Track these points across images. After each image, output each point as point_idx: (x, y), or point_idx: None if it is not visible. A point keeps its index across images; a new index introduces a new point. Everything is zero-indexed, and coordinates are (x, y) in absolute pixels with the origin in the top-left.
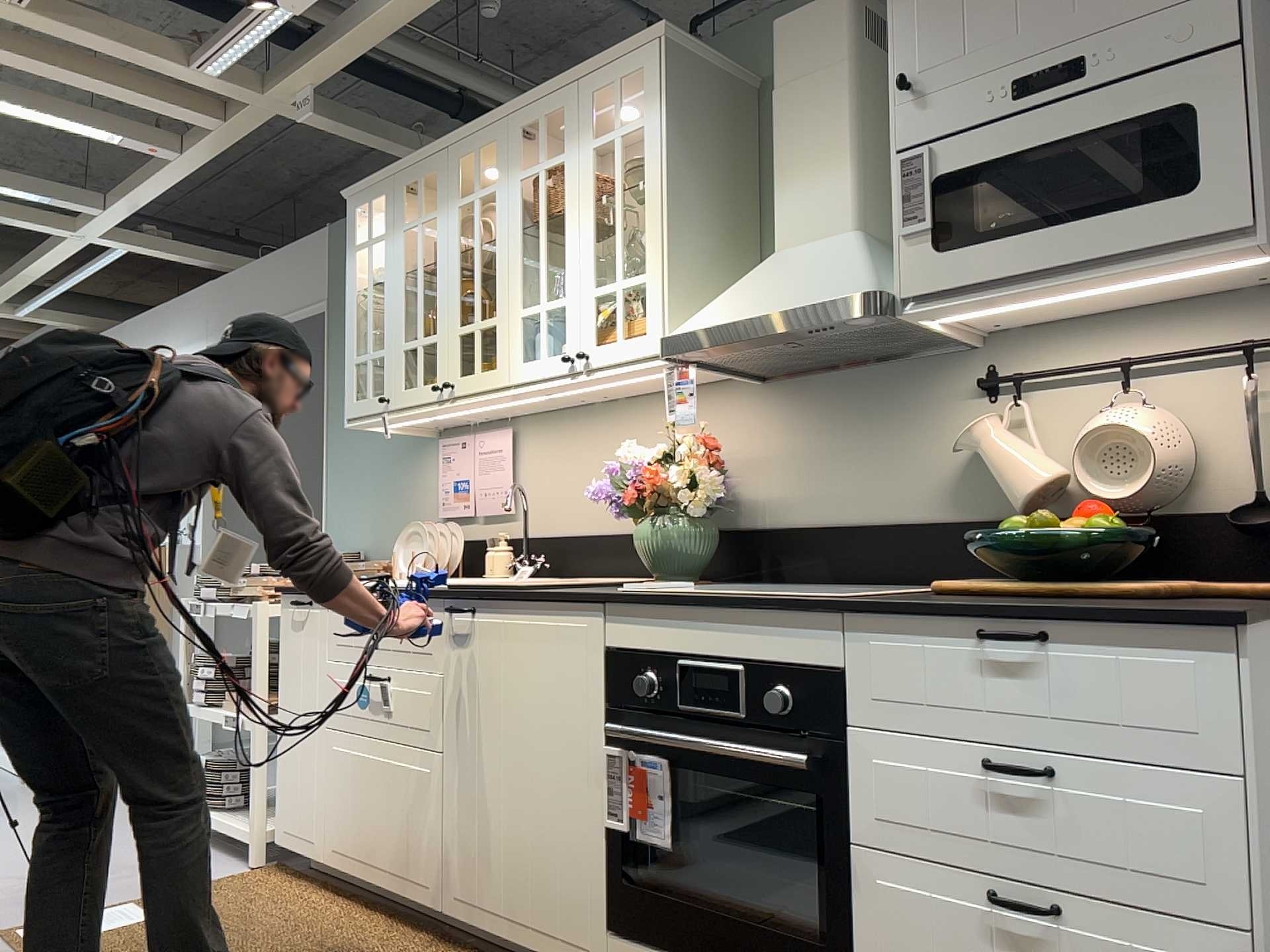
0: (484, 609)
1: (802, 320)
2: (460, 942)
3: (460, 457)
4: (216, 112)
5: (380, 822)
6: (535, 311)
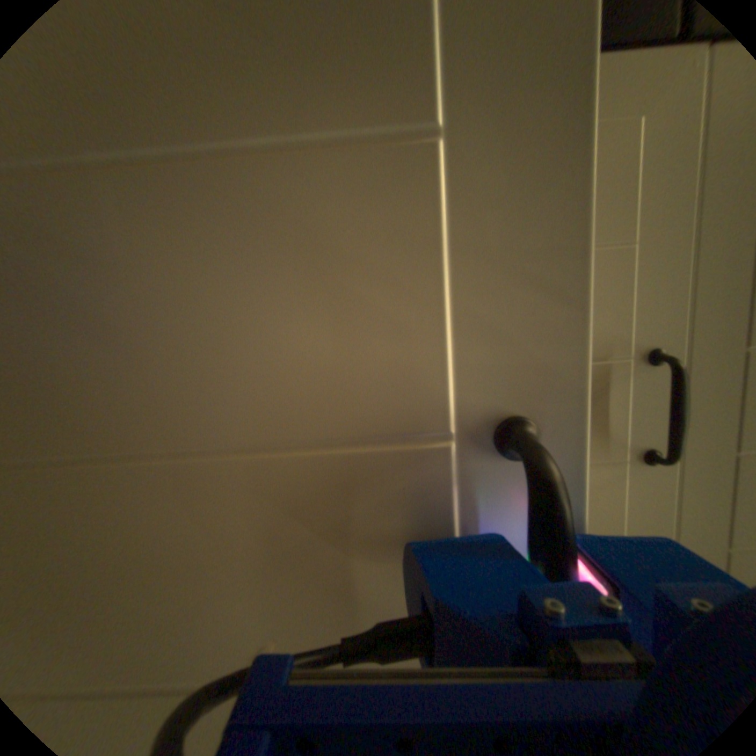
0: None
1: None
2: None
3: None
4: None
5: None
6: None
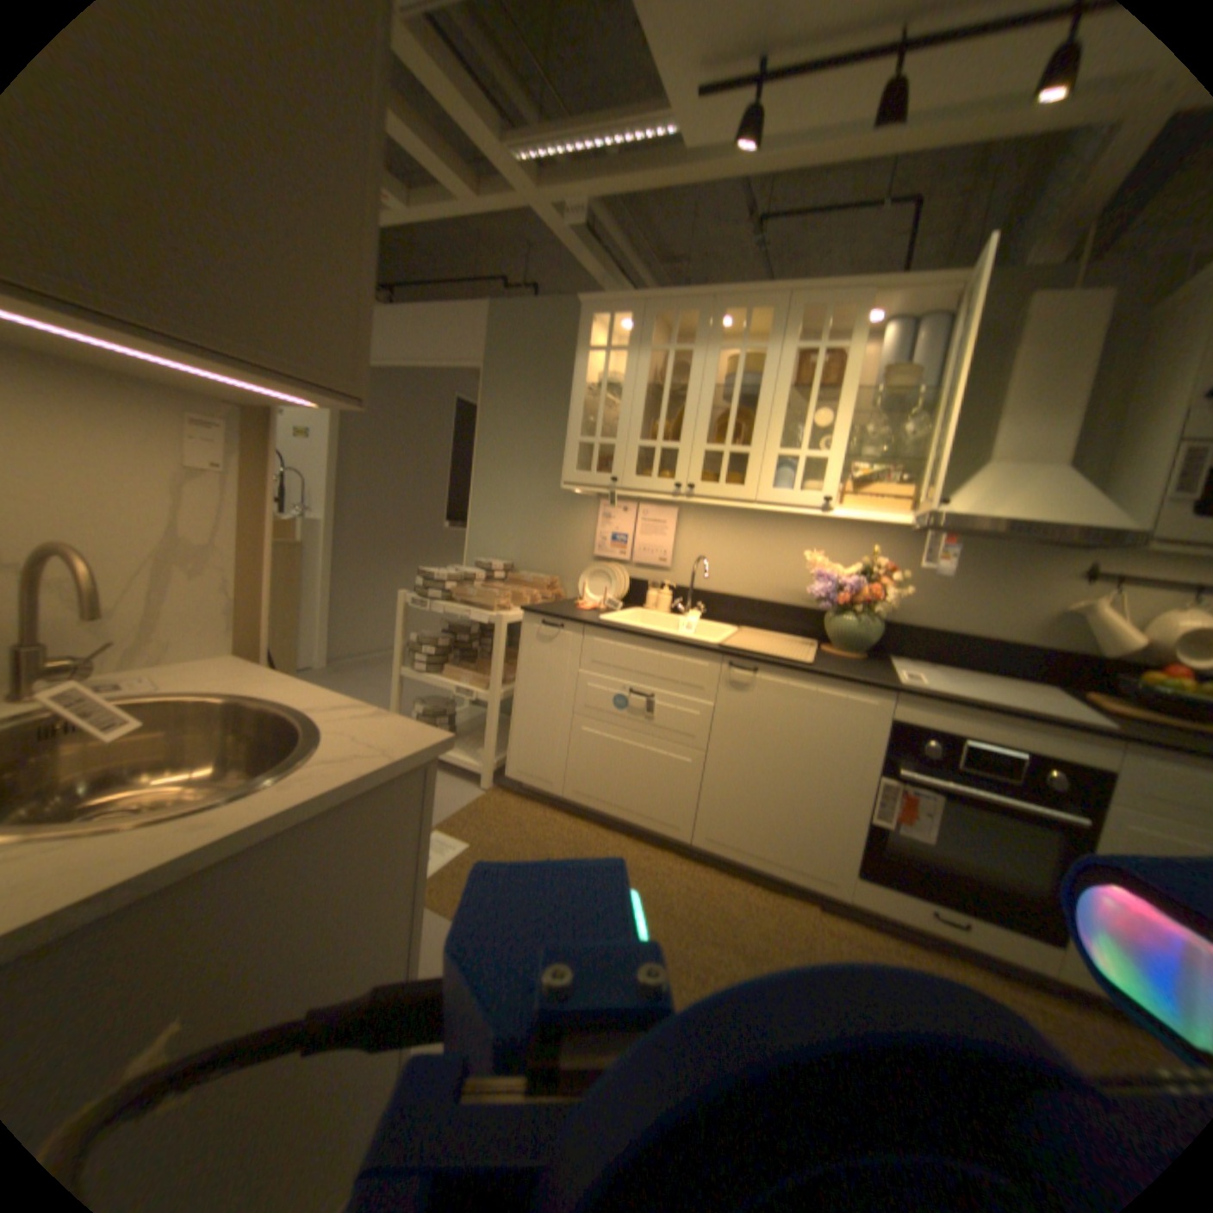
0: (767, 670)
1: (1080, 535)
2: (690, 856)
3: (621, 517)
4: (469, 179)
5: (631, 782)
6: (794, 454)
